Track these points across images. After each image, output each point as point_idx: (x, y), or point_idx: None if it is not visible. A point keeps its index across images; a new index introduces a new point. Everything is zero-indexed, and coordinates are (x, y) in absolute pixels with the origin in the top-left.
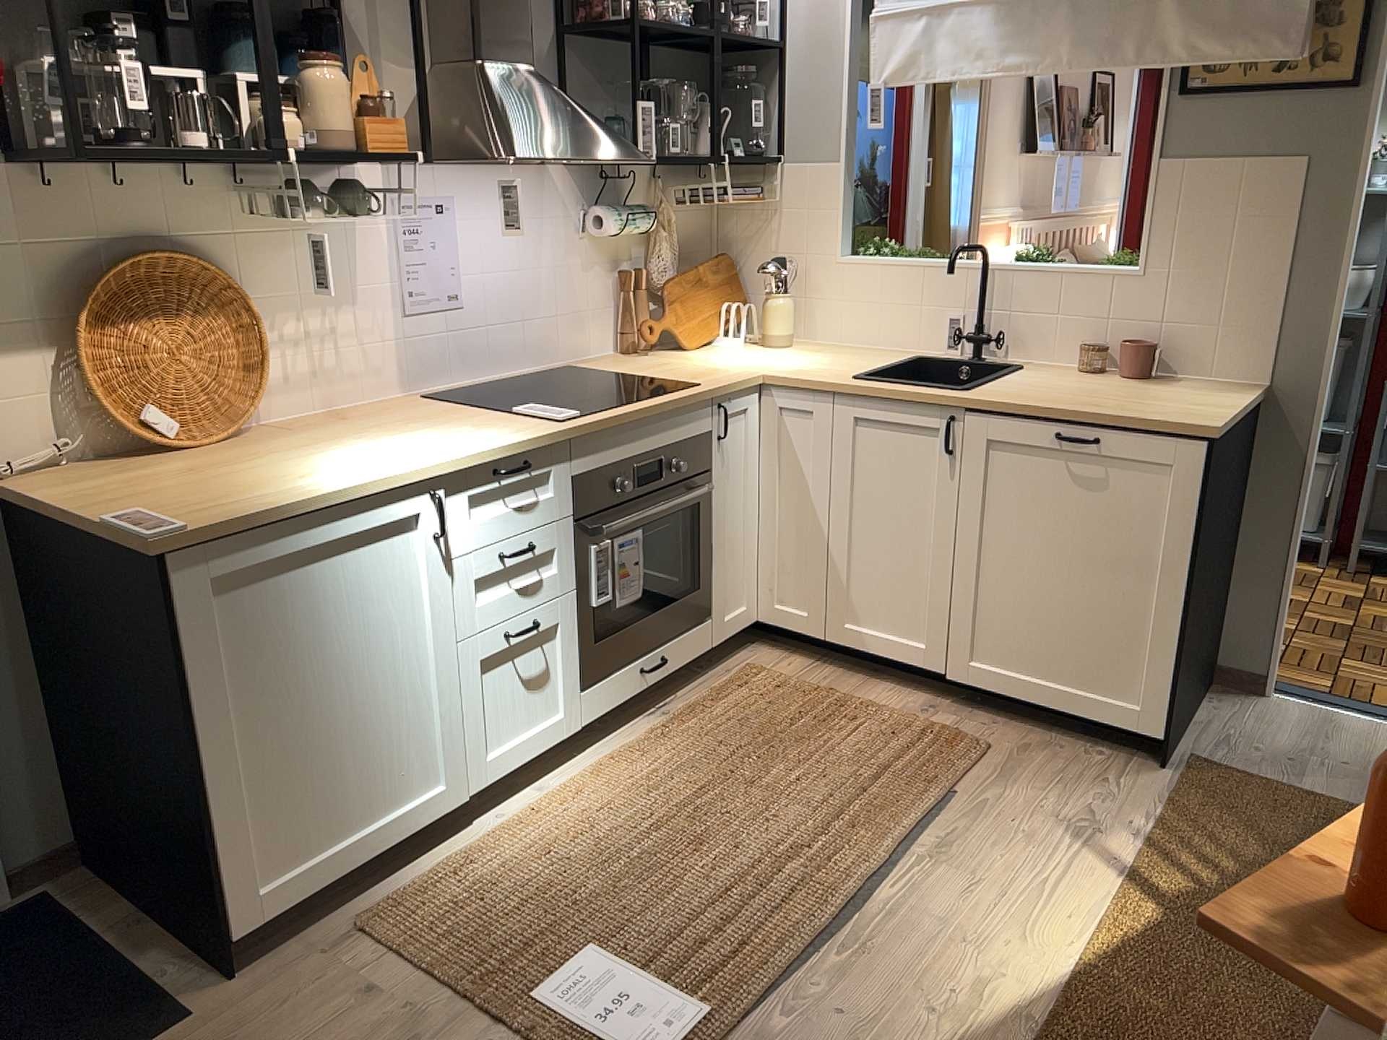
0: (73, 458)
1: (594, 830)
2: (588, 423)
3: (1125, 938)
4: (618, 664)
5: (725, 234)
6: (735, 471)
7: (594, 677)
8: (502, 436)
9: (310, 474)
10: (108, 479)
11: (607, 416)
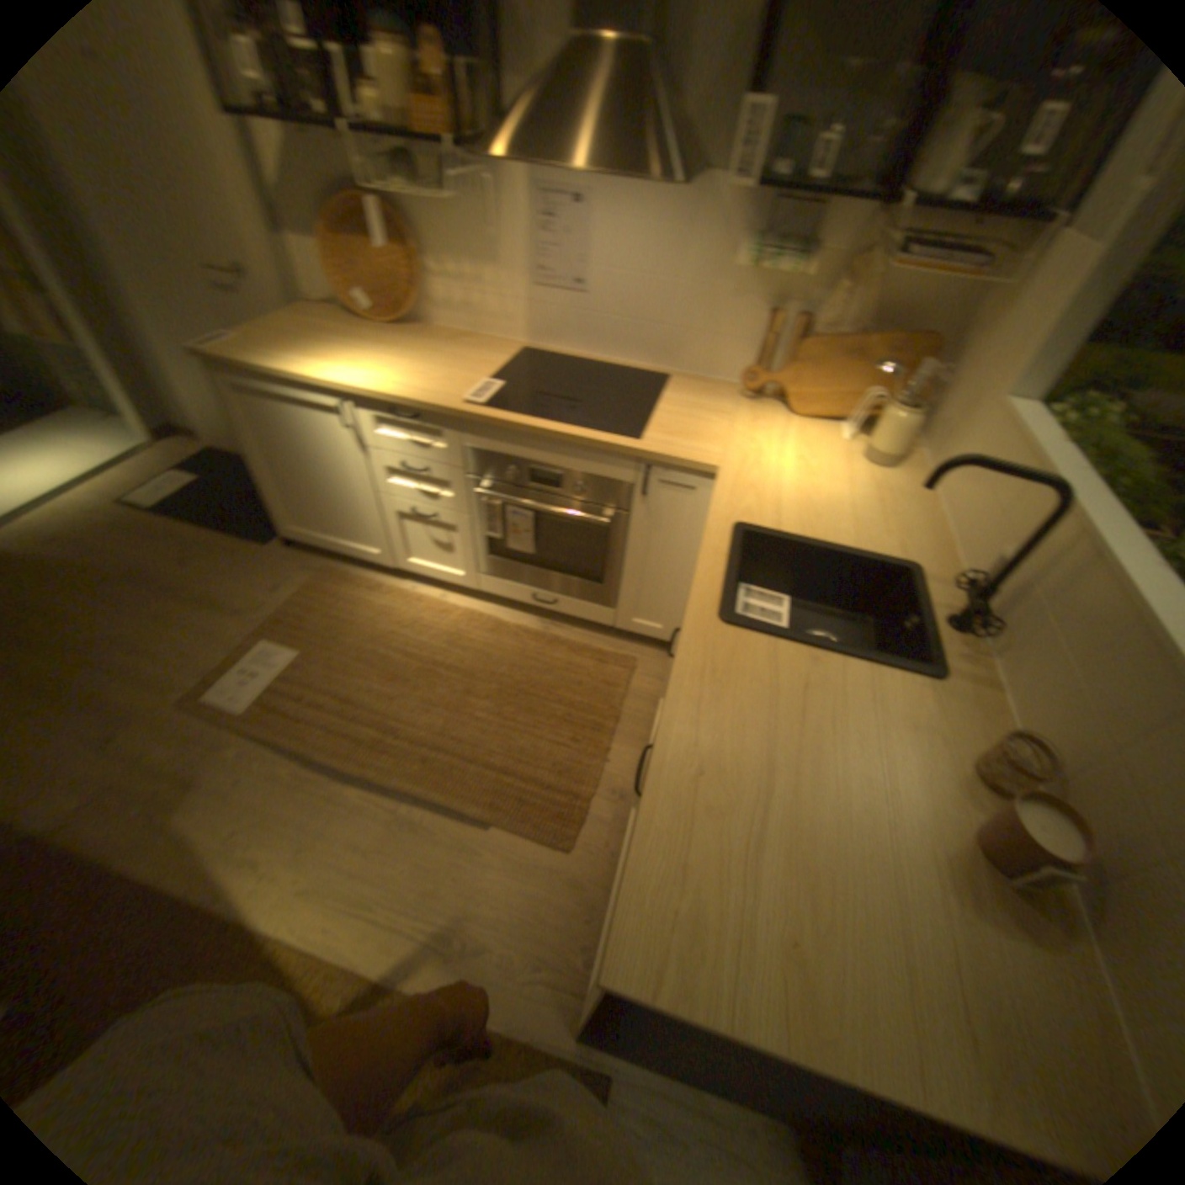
0: (332, 303)
1: (398, 628)
2: (466, 414)
3: (291, 977)
4: (524, 578)
5: (977, 310)
6: (663, 529)
7: (499, 572)
8: (413, 390)
9: (307, 356)
10: (304, 318)
11: (489, 417)
